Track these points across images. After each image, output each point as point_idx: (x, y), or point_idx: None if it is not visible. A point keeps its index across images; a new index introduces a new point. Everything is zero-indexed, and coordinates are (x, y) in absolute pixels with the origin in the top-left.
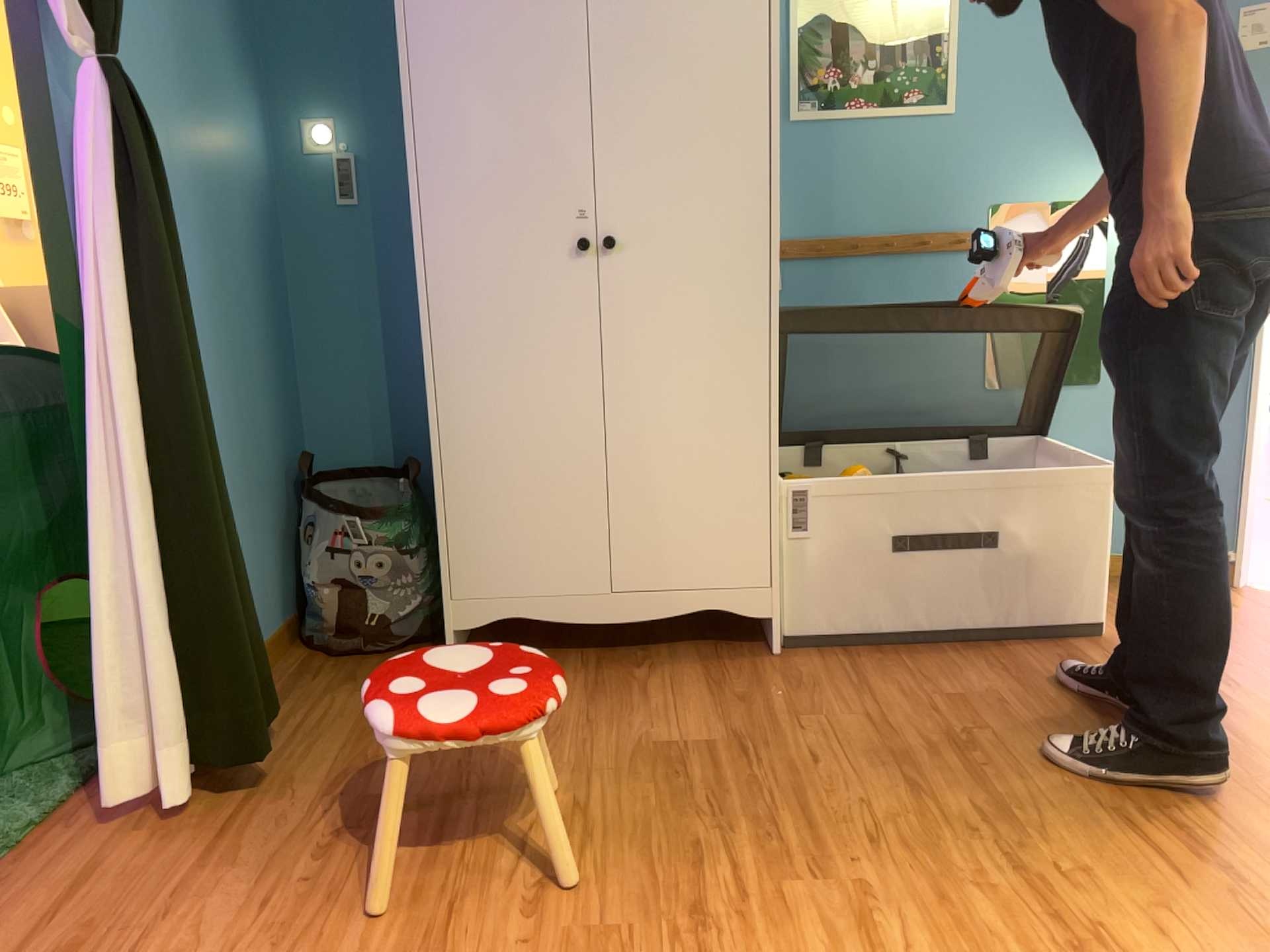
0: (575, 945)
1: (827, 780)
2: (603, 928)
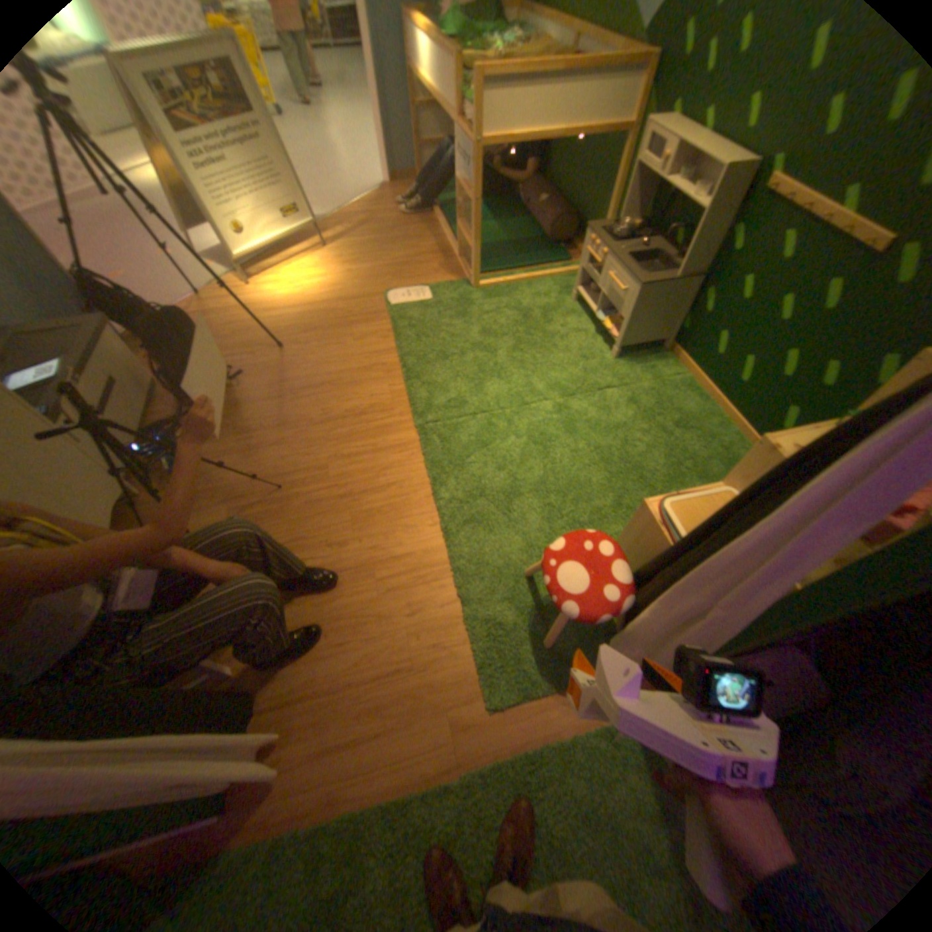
0: (356, 519)
1: (262, 464)
2: (348, 514)
